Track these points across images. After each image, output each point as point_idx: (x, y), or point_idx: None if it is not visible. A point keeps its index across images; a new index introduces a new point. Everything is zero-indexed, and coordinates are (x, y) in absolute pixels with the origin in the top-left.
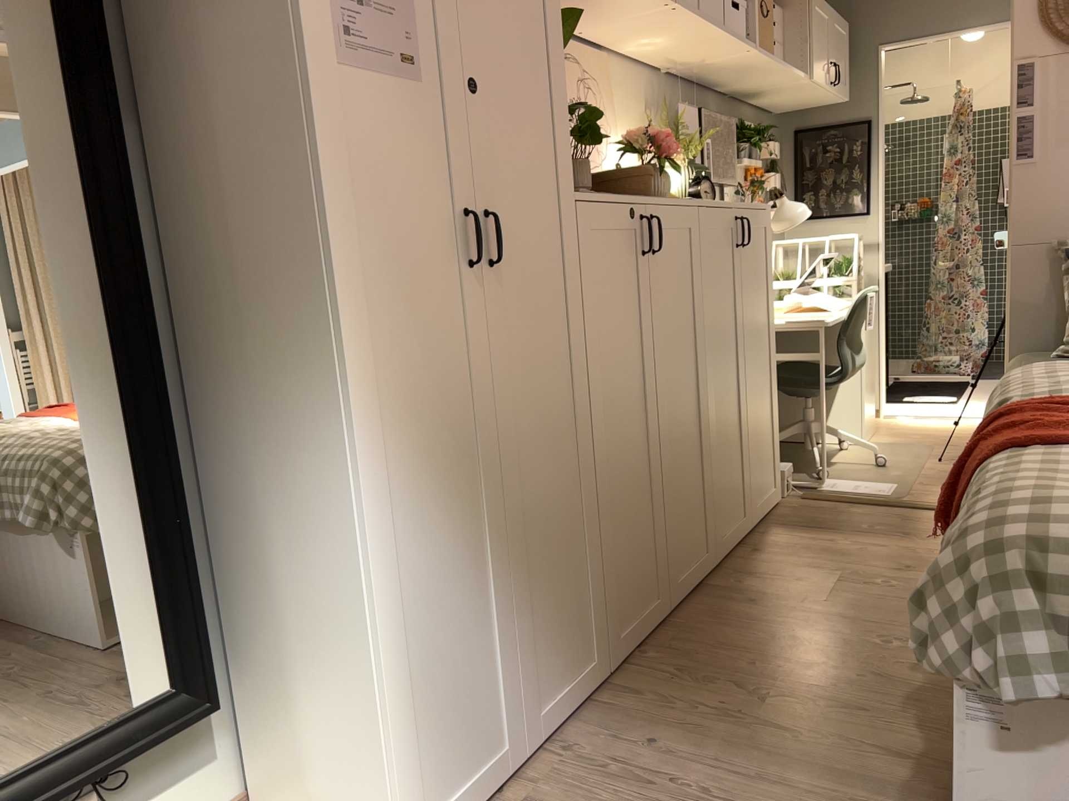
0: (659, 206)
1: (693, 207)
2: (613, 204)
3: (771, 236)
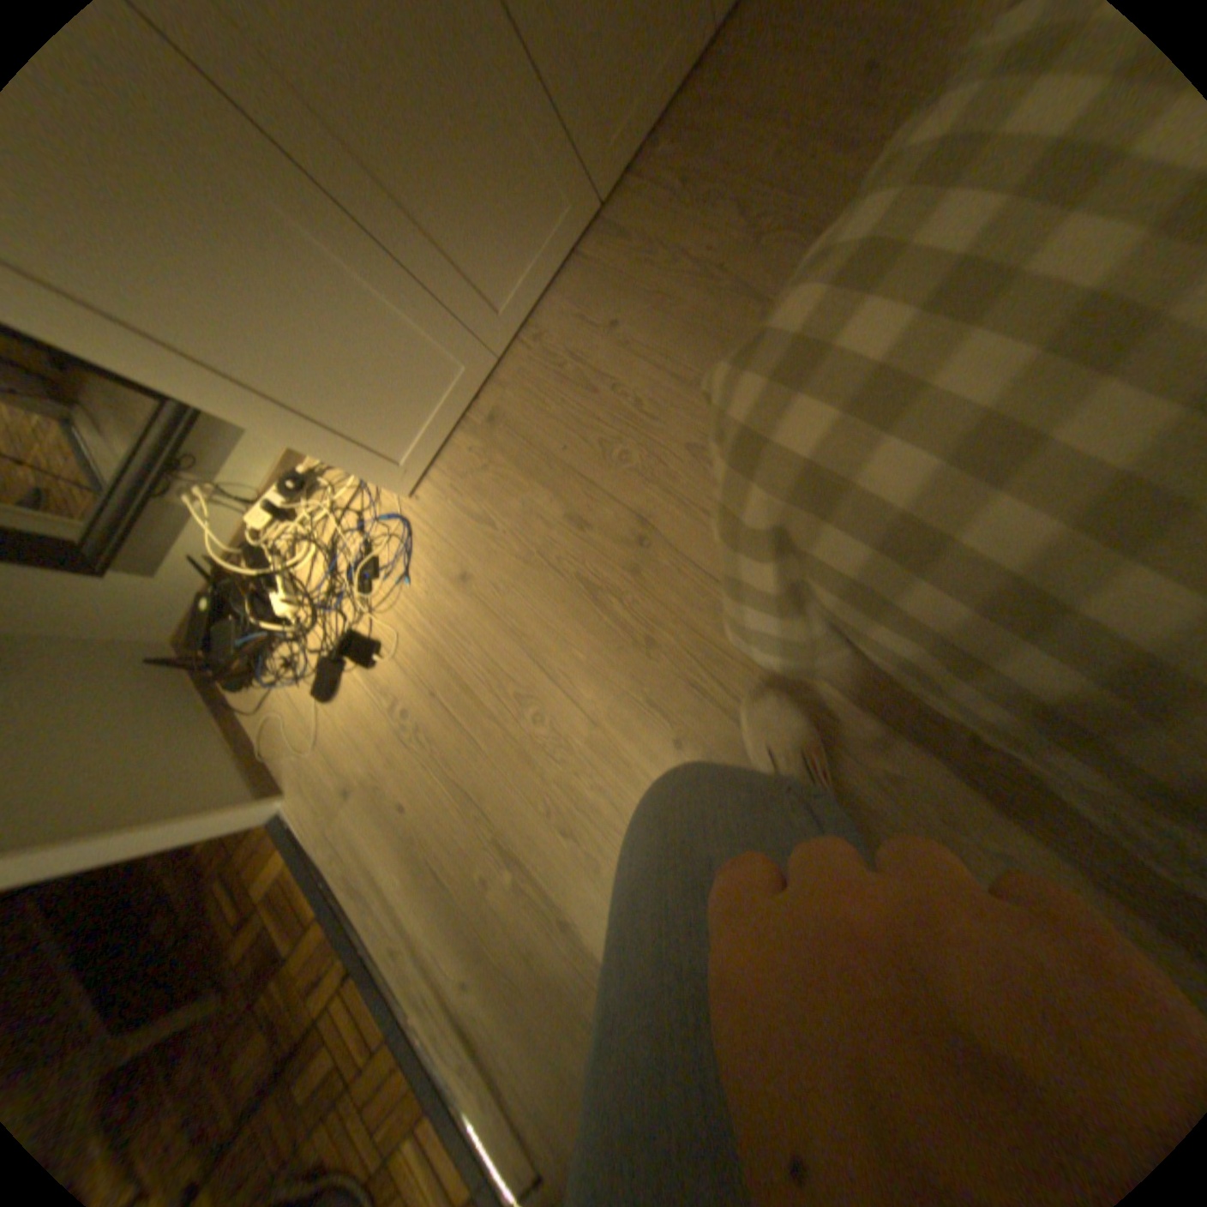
0: None
1: None
2: None
3: None
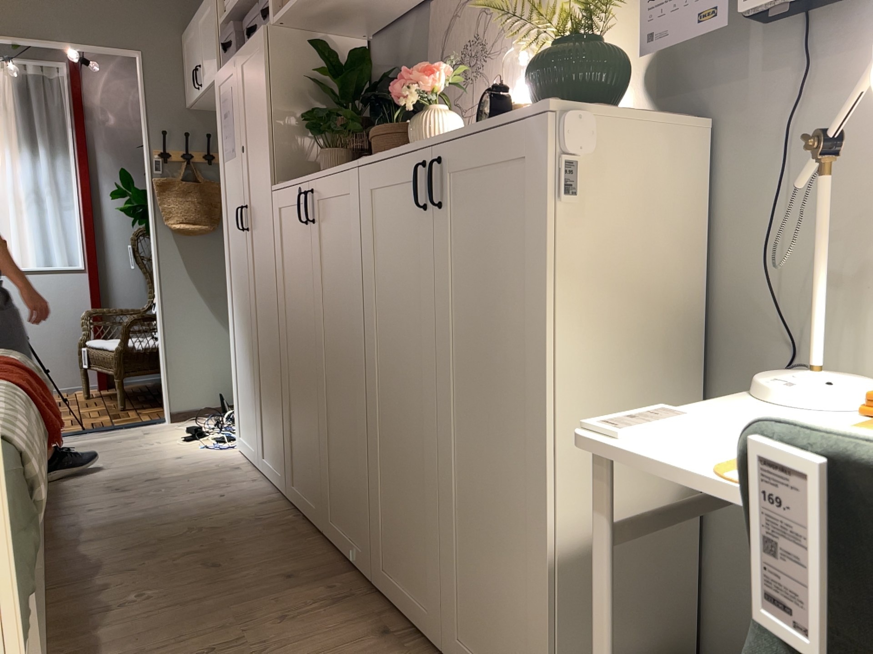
0: (316, 180)
1: (349, 171)
2: (287, 189)
3: (547, 176)
